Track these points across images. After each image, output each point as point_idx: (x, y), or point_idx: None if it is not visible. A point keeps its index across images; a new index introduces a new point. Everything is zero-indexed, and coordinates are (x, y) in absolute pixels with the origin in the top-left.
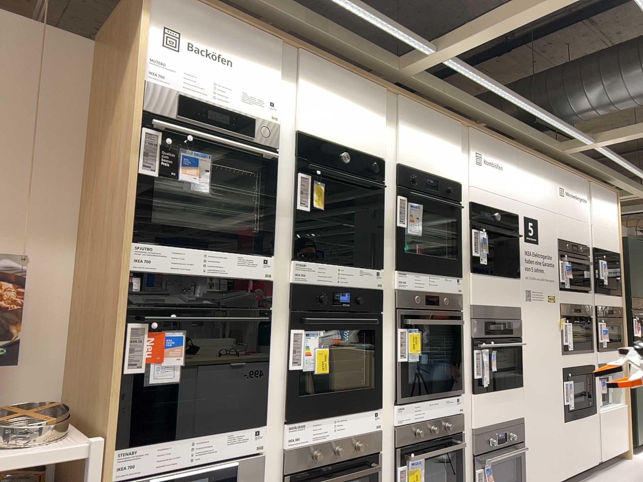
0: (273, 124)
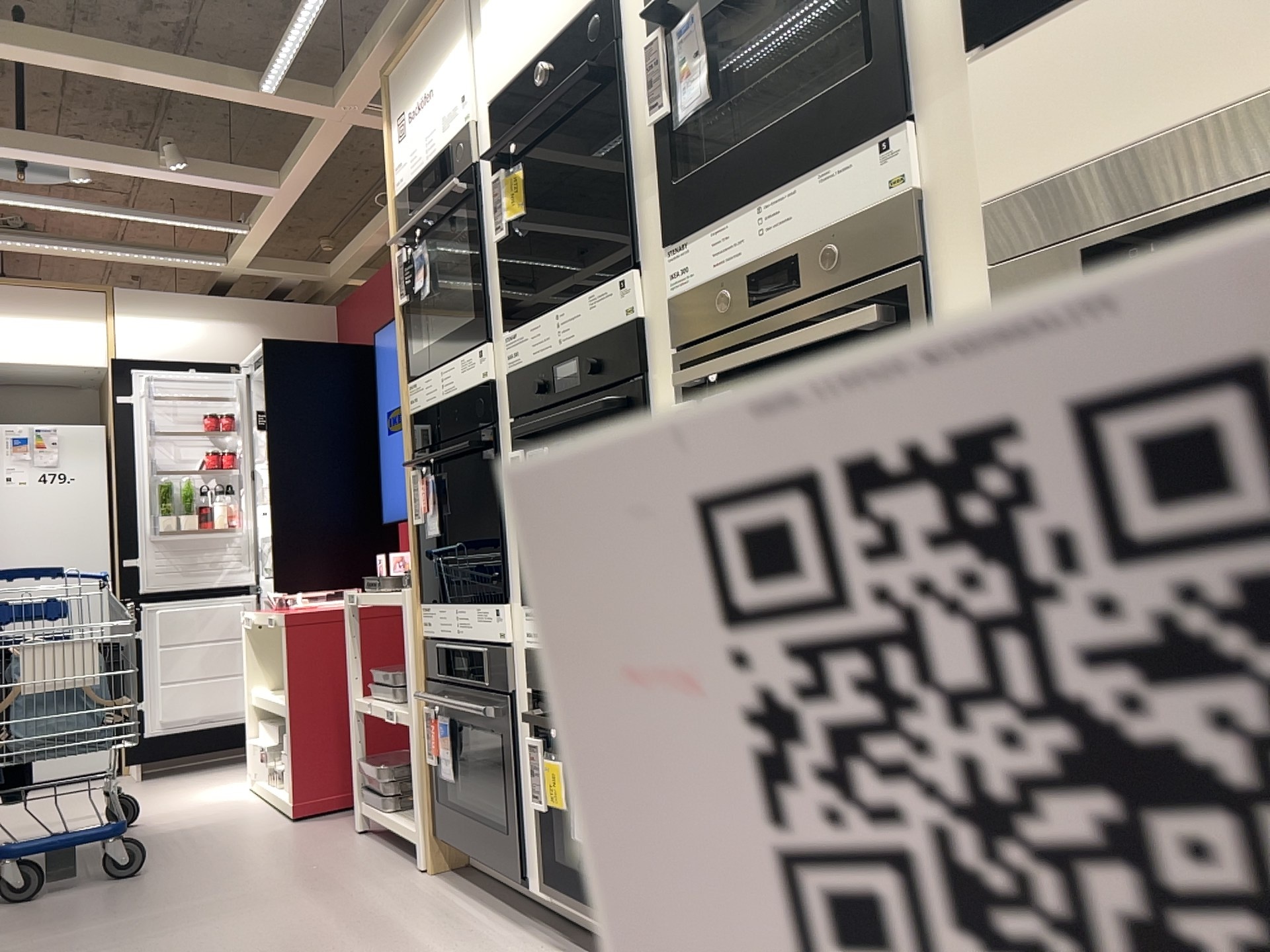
0: (462, 126)
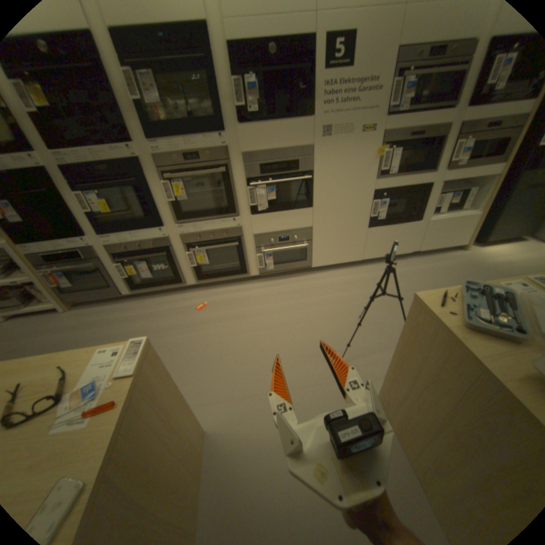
0: None
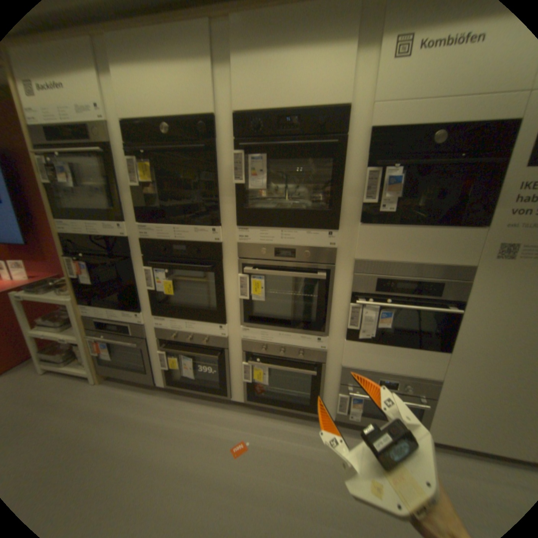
0: (96, 120)
